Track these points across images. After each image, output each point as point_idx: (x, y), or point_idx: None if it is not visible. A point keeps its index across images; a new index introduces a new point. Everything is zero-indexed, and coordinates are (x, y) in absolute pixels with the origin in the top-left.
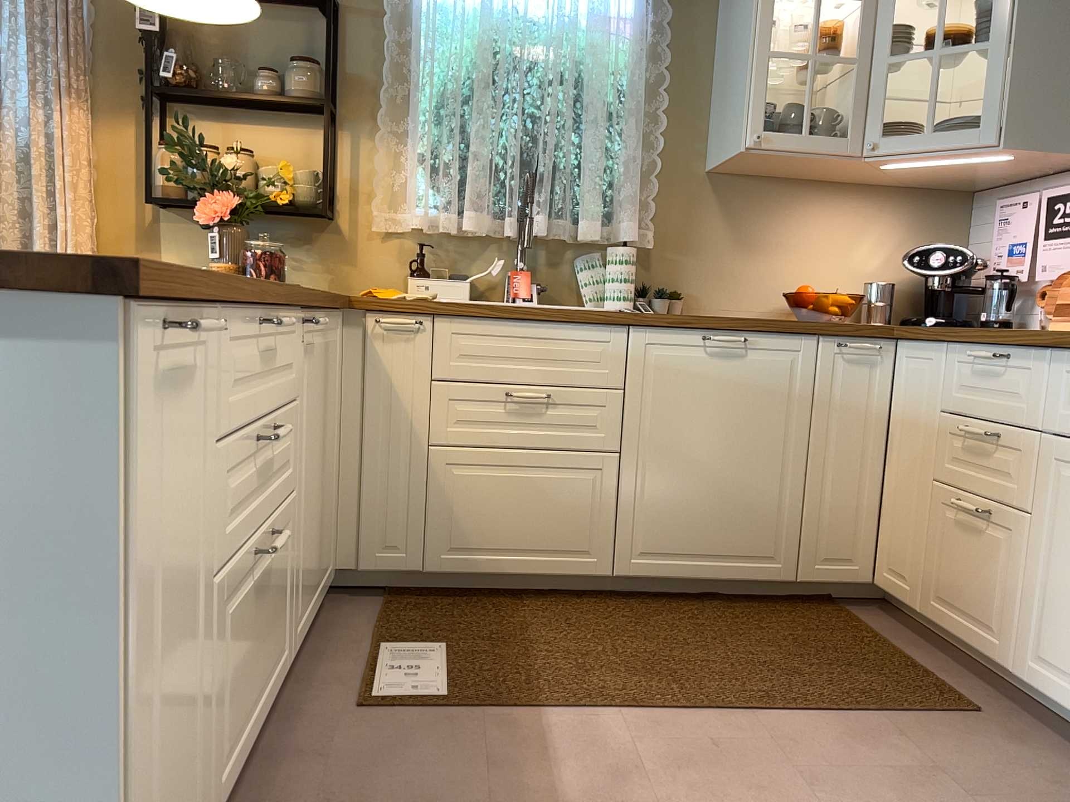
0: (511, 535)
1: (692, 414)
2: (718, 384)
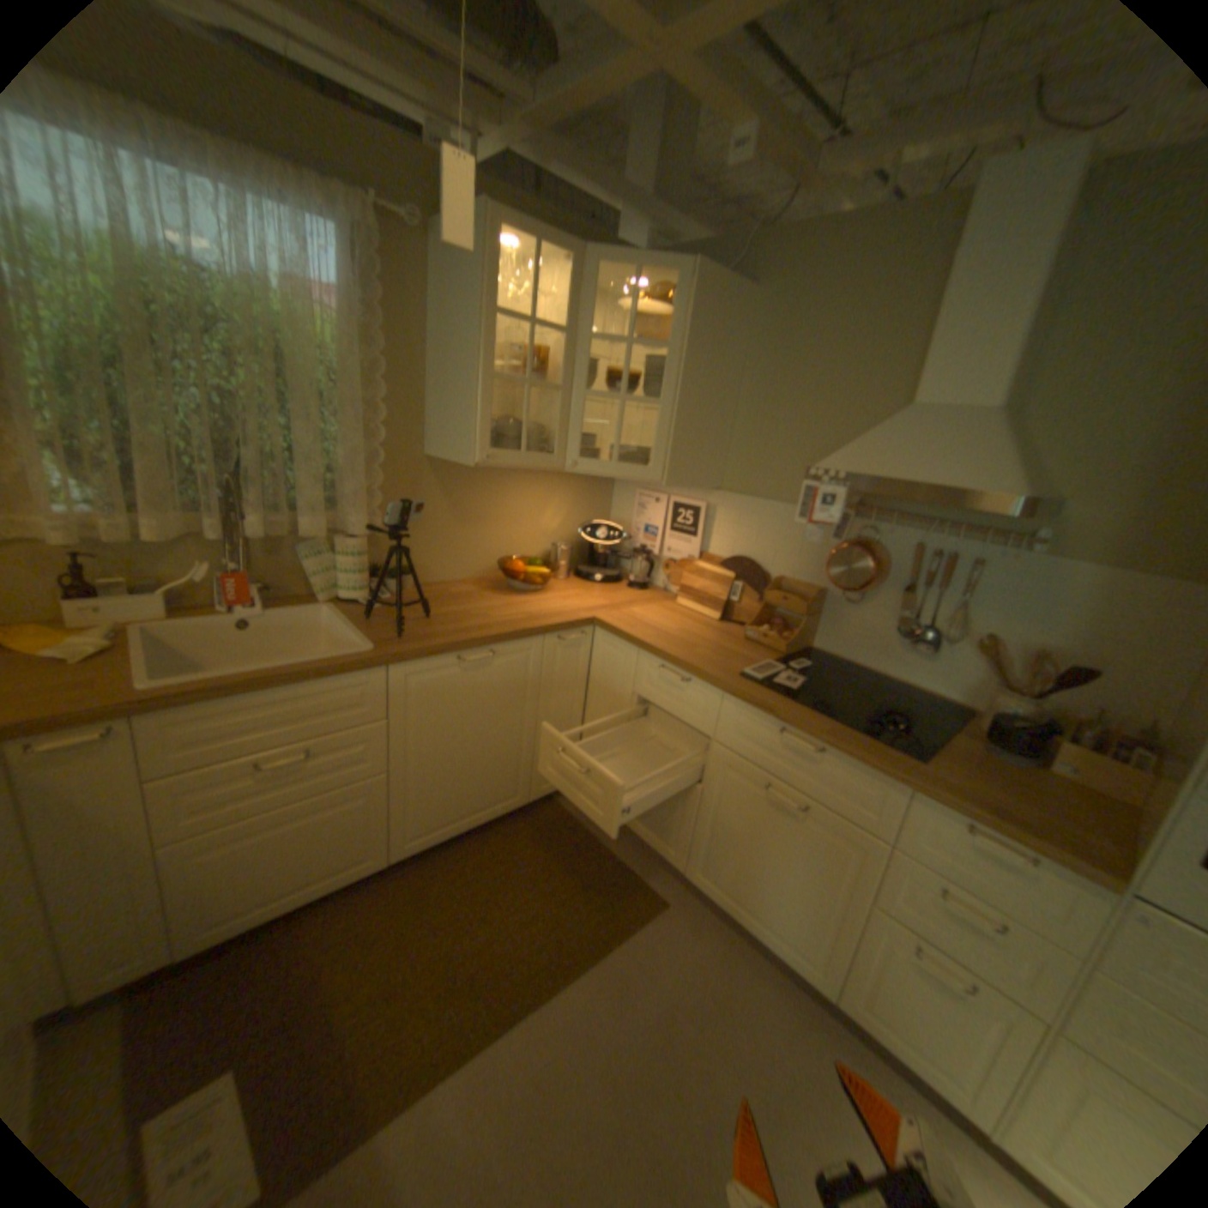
0: (280, 885)
1: (448, 723)
2: (469, 693)
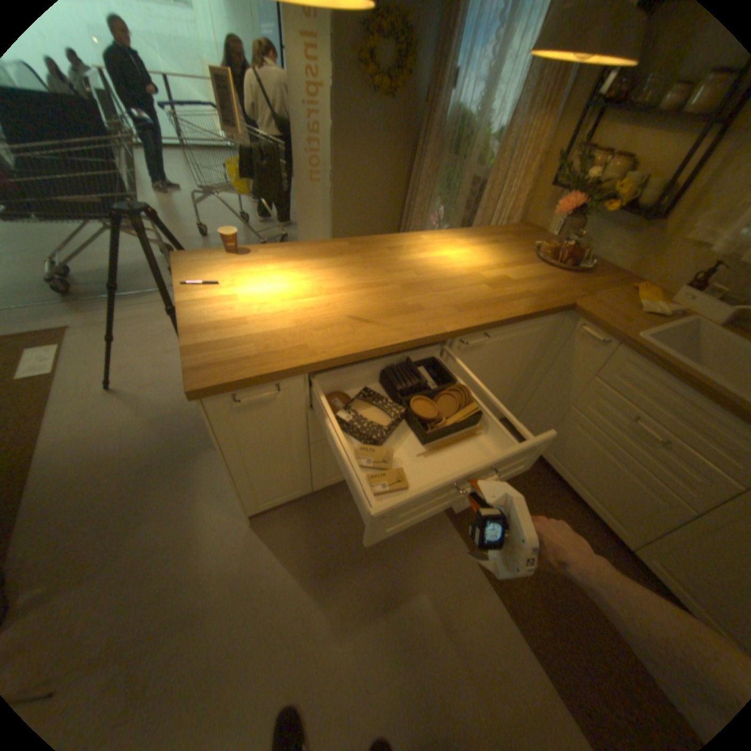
0: (588, 479)
1: None
2: None
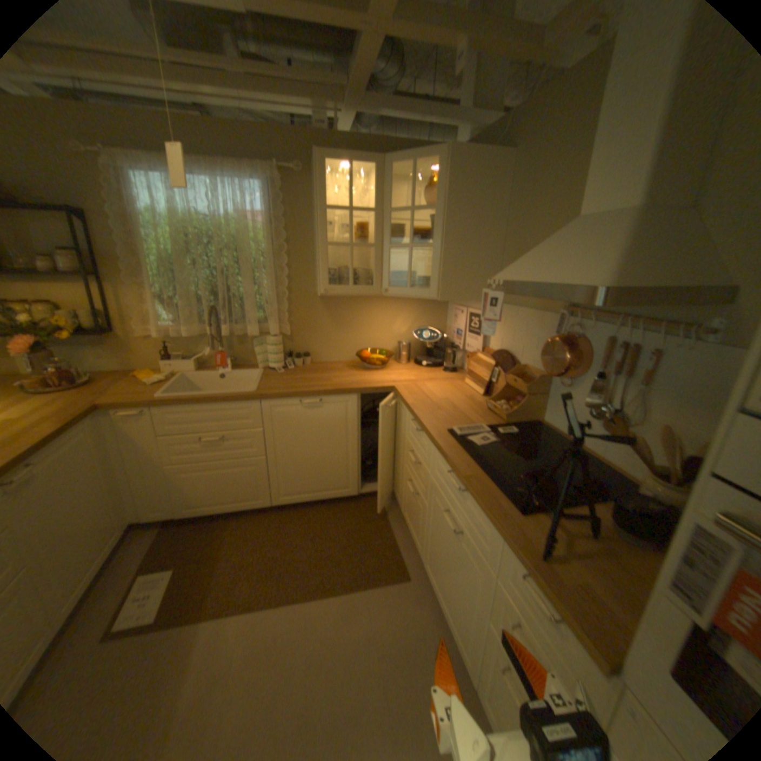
0: (216, 497)
1: (298, 435)
2: (309, 420)
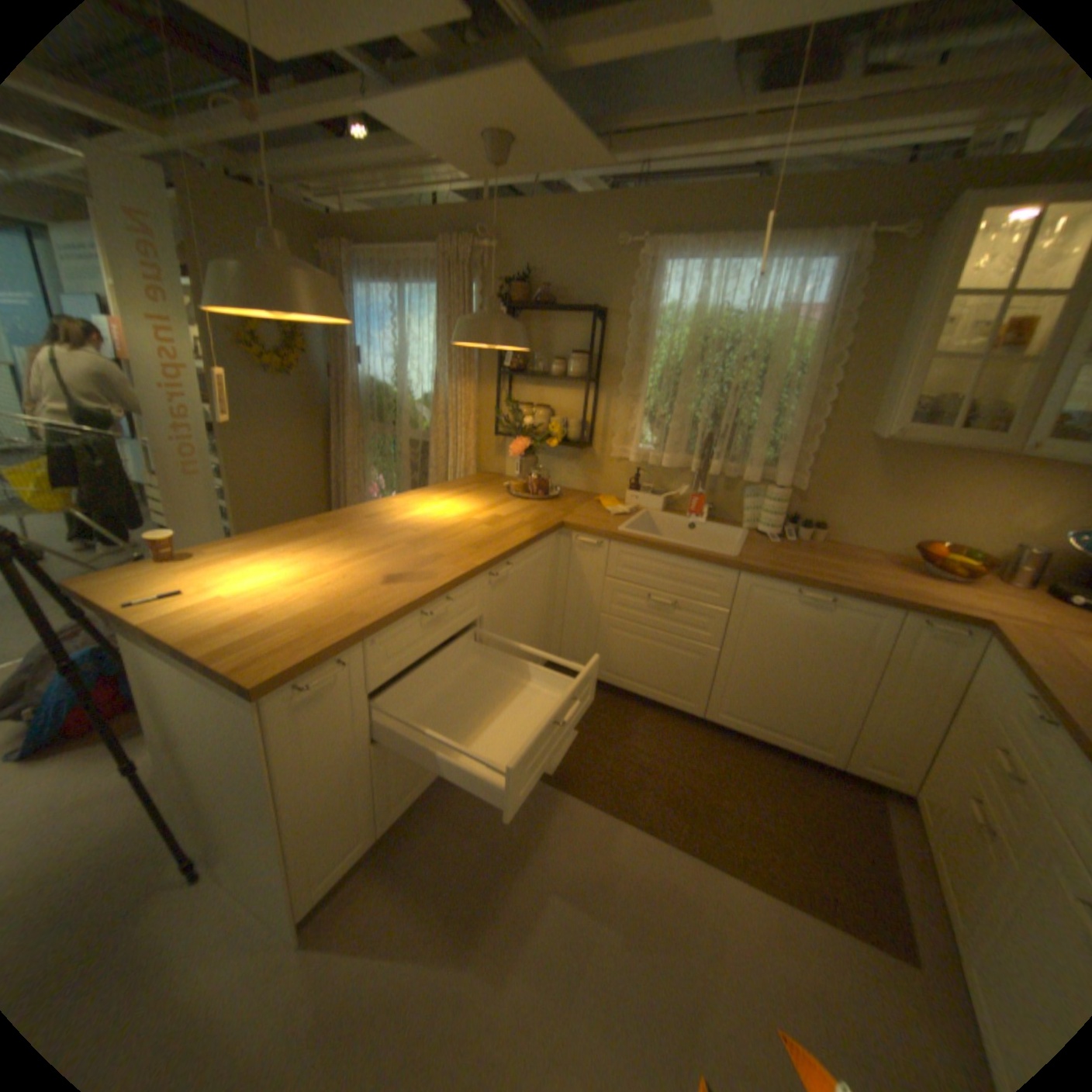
0: (642, 675)
1: (778, 640)
2: (804, 625)
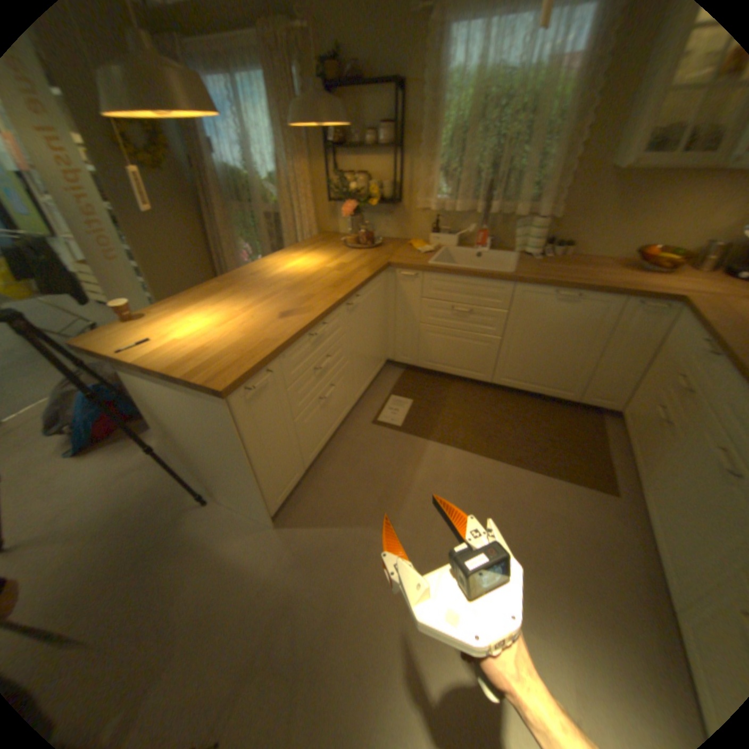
0: (450, 360)
1: (541, 326)
2: (558, 314)
